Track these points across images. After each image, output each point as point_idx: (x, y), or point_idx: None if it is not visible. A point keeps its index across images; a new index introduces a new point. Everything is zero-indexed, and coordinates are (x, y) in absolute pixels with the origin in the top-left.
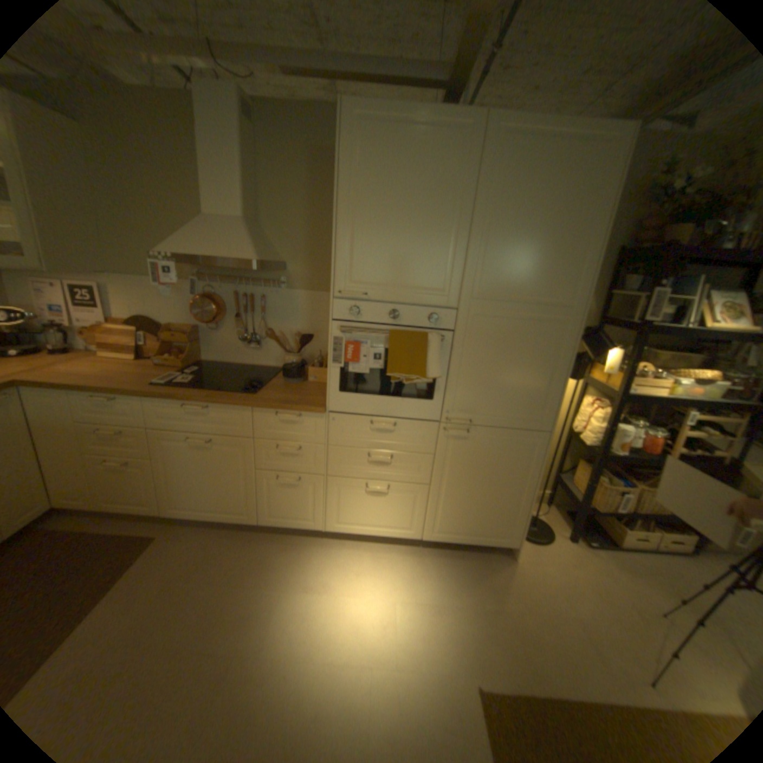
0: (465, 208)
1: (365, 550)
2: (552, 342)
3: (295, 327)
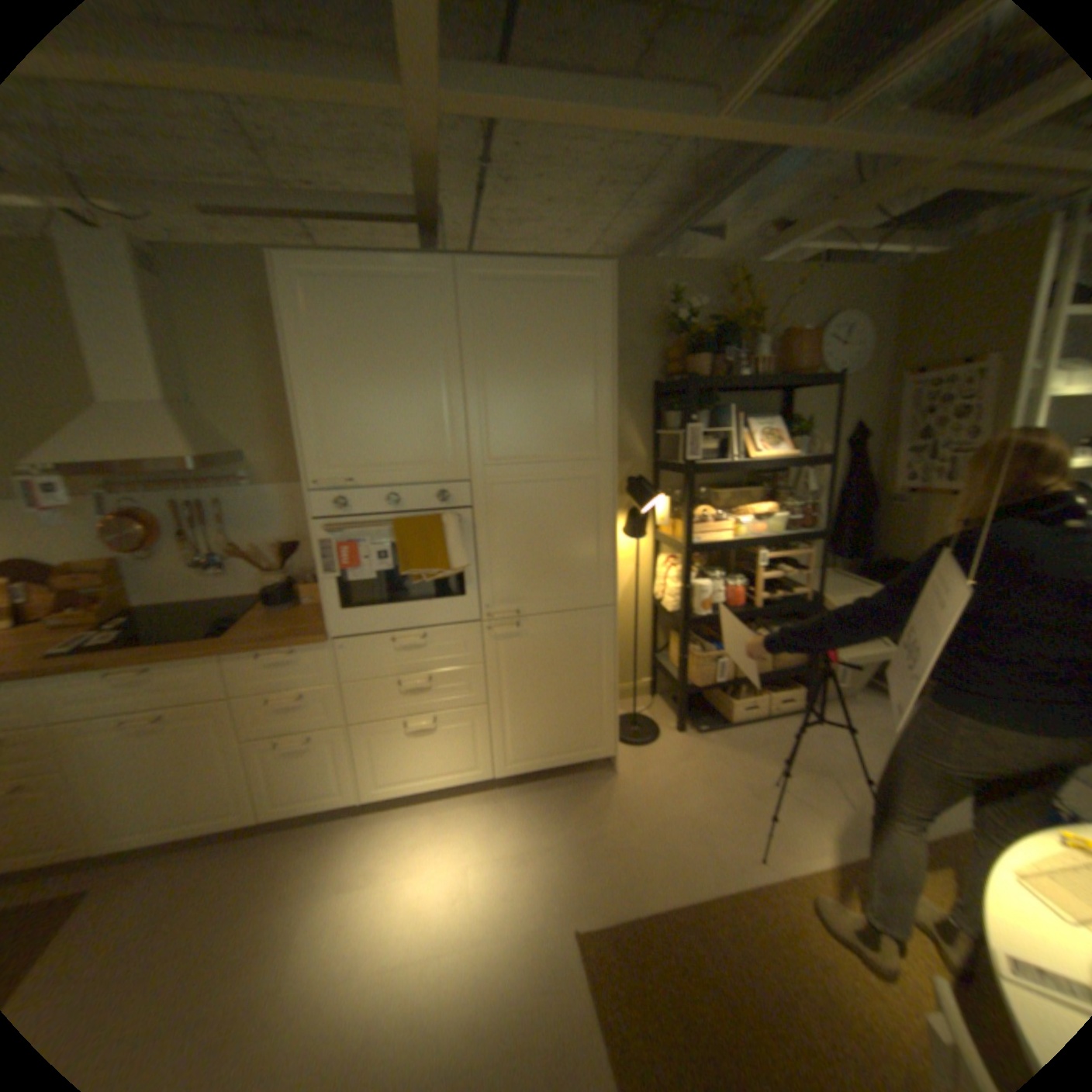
0: (451, 366)
1: (422, 815)
2: (588, 502)
3: (273, 536)
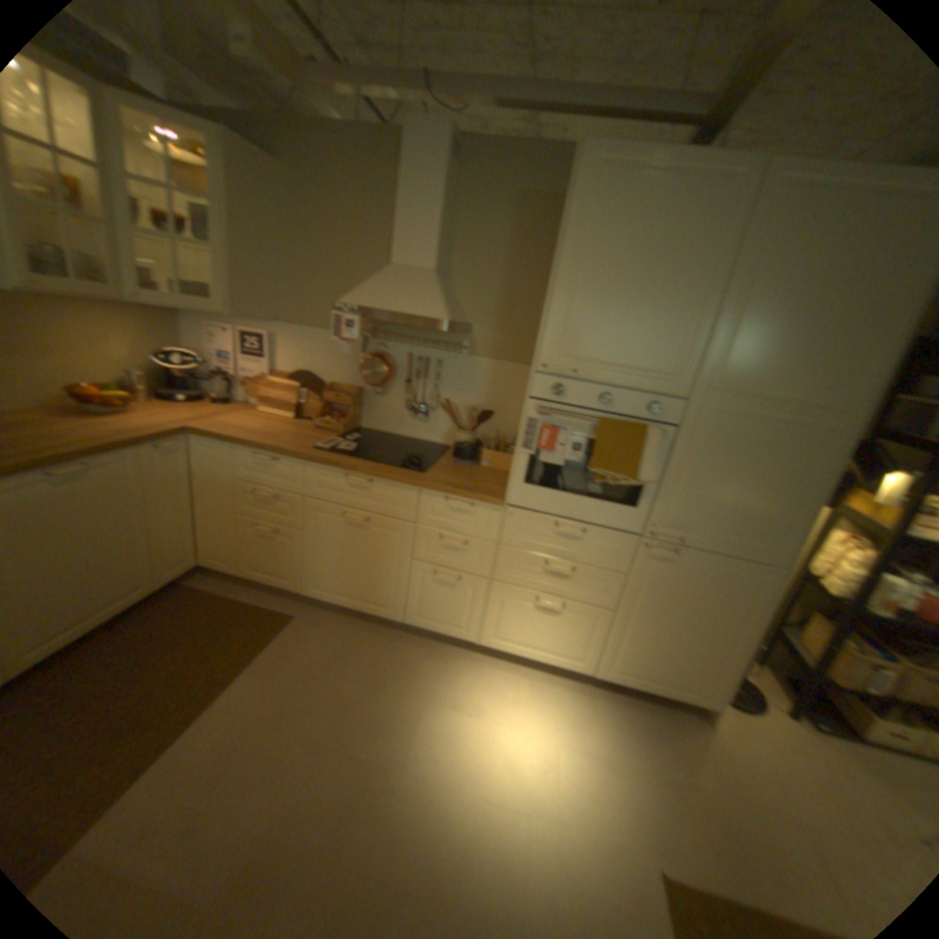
0: (716, 275)
1: (521, 675)
2: (809, 454)
3: (468, 400)
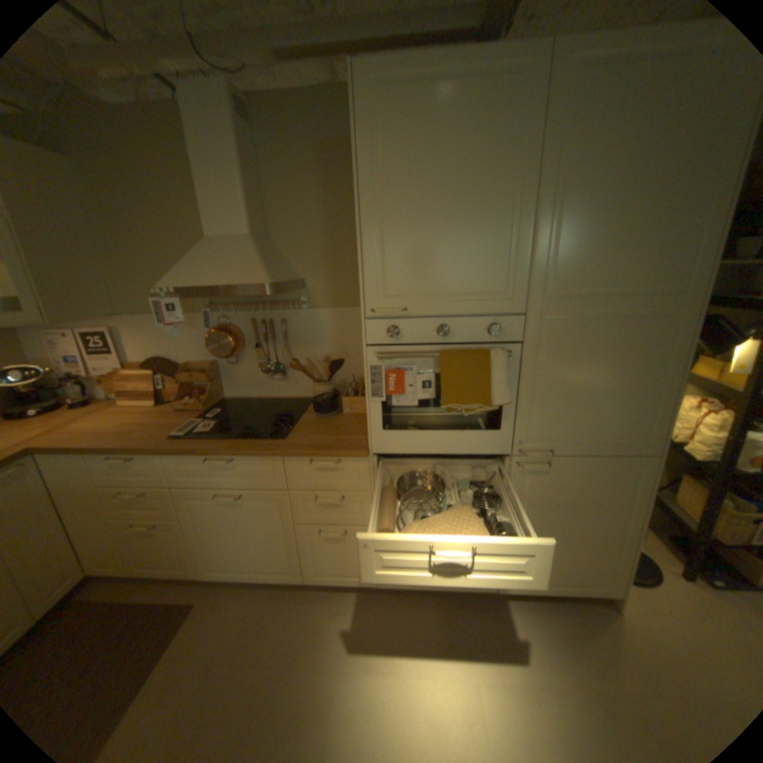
0: (527, 180)
1: (430, 607)
2: (659, 342)
3: (321, 351)
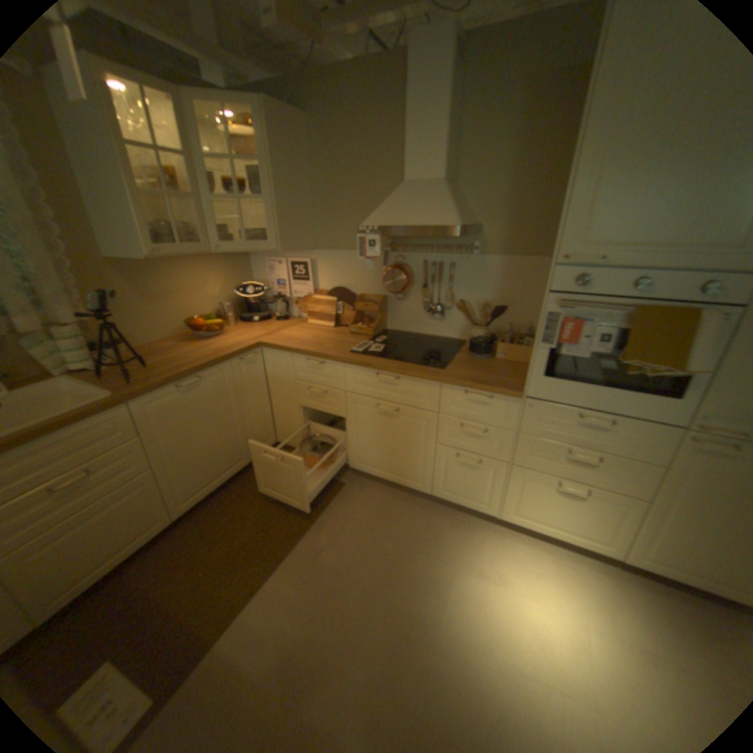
0: None
1: (545, 551)
2: None
3: (481, 297)
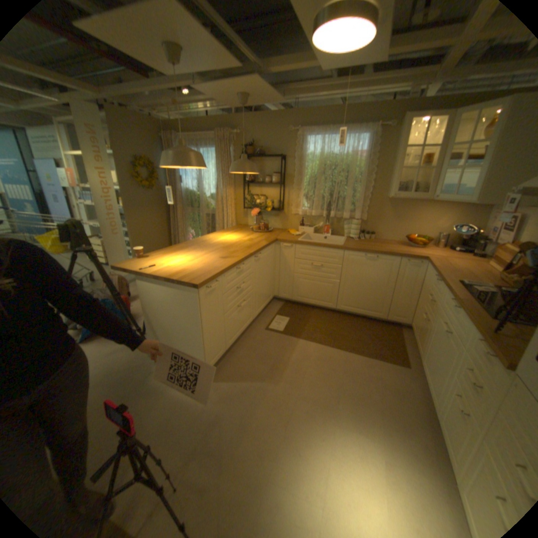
0: None
1: None
2: None
3: None
